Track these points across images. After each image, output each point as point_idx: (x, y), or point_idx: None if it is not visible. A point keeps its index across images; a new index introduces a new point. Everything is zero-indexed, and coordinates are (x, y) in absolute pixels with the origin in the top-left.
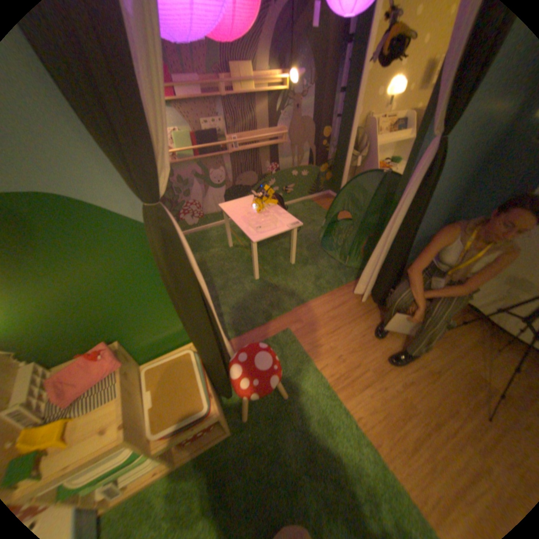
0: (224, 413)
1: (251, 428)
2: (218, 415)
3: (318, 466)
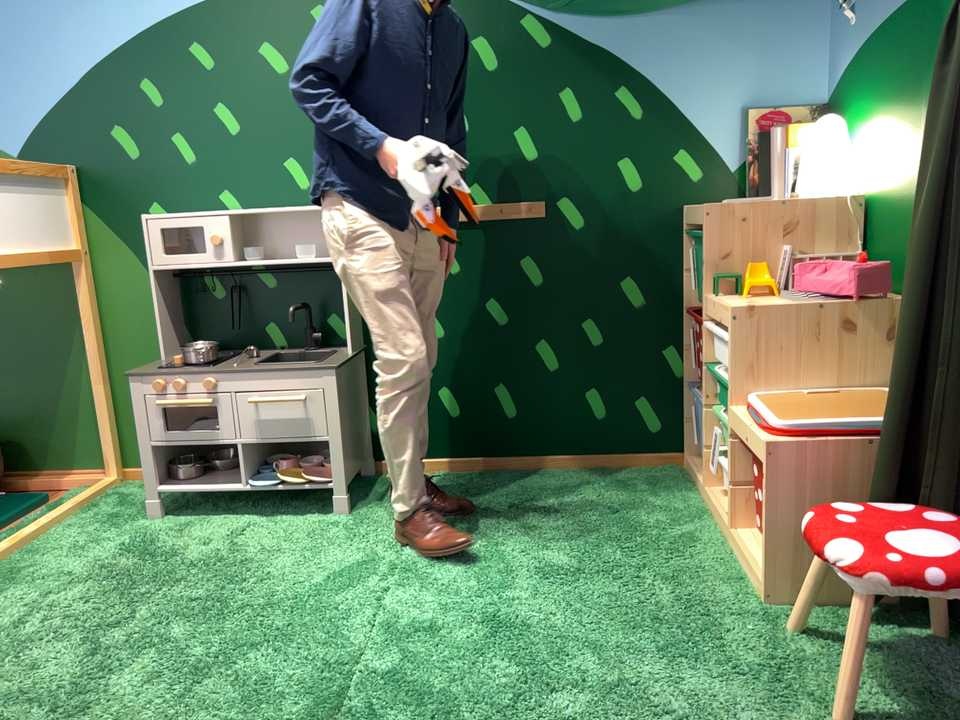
0: (820, 605)
1: (768, 636)
2: (785, 501)
3: (624, 713)
